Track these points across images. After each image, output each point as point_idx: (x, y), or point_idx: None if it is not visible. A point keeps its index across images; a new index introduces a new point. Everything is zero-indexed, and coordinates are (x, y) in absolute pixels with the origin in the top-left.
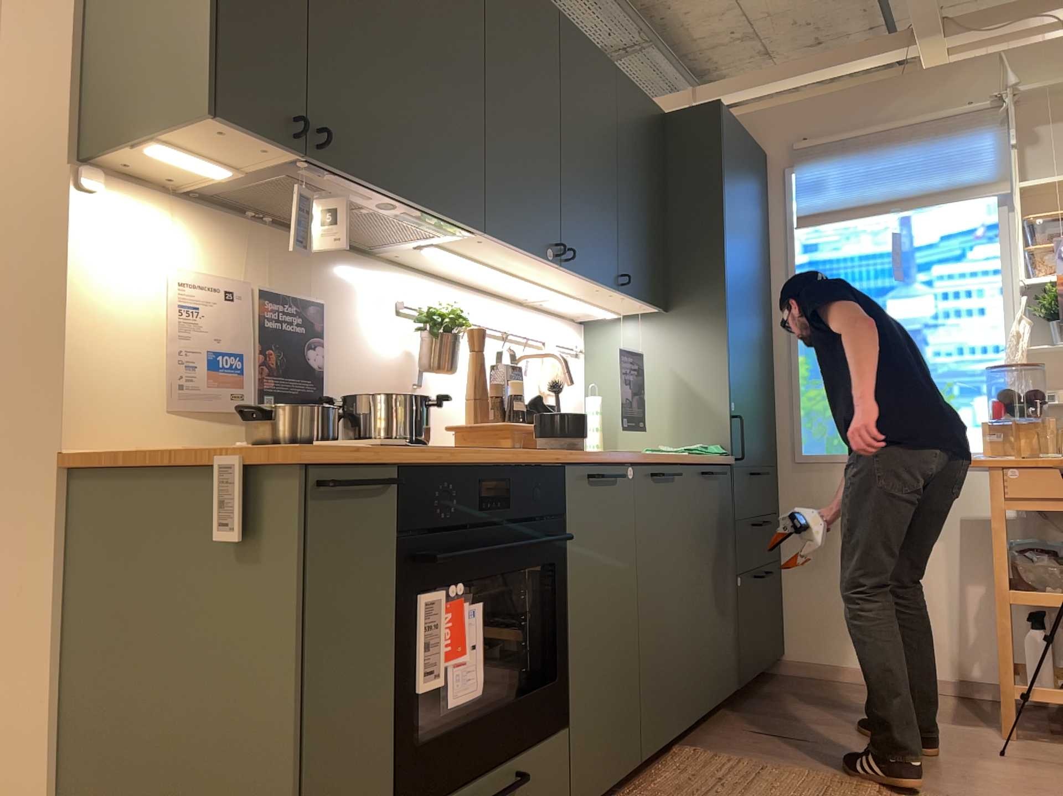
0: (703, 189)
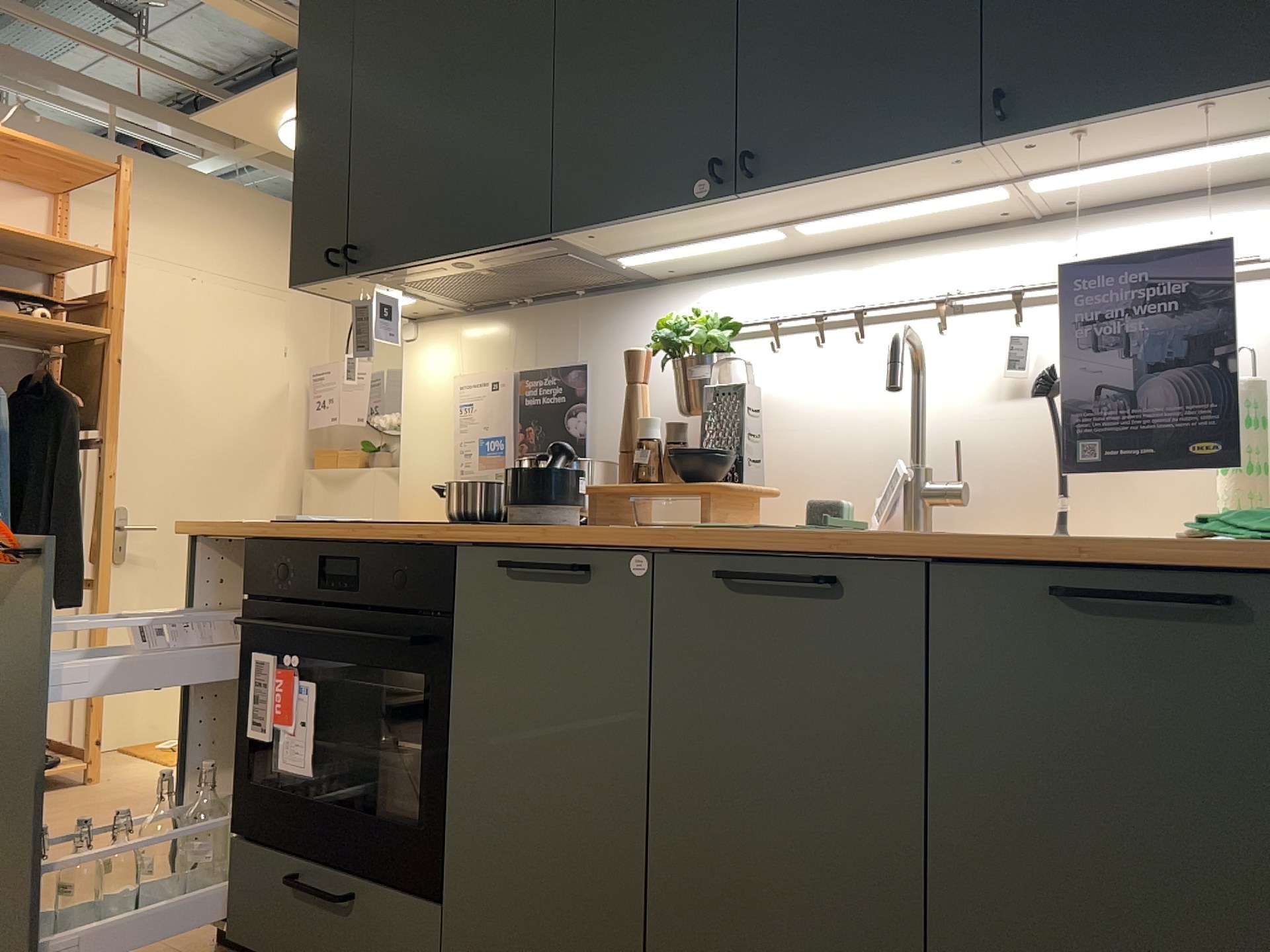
0: None
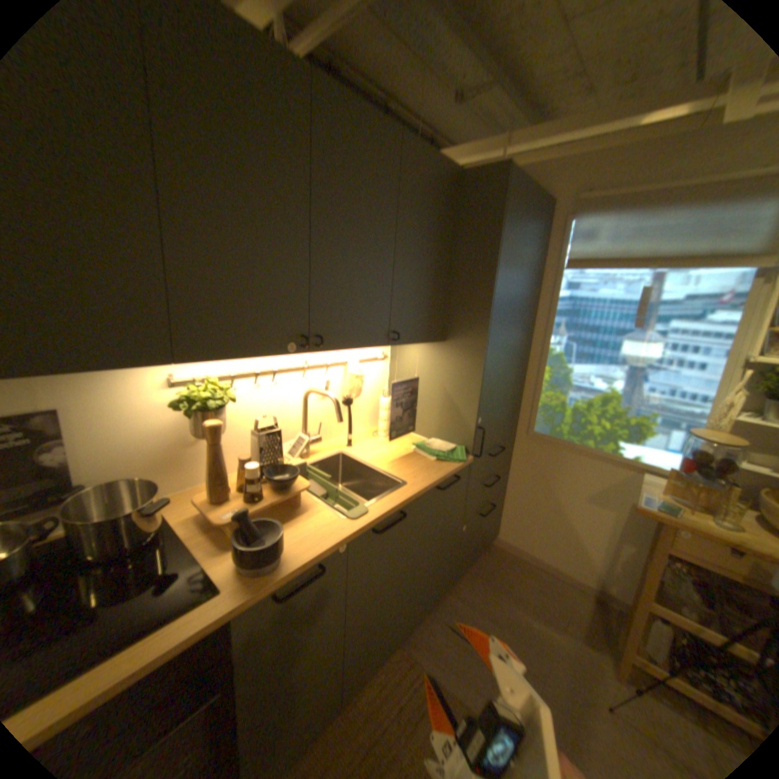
0: (484, 246)
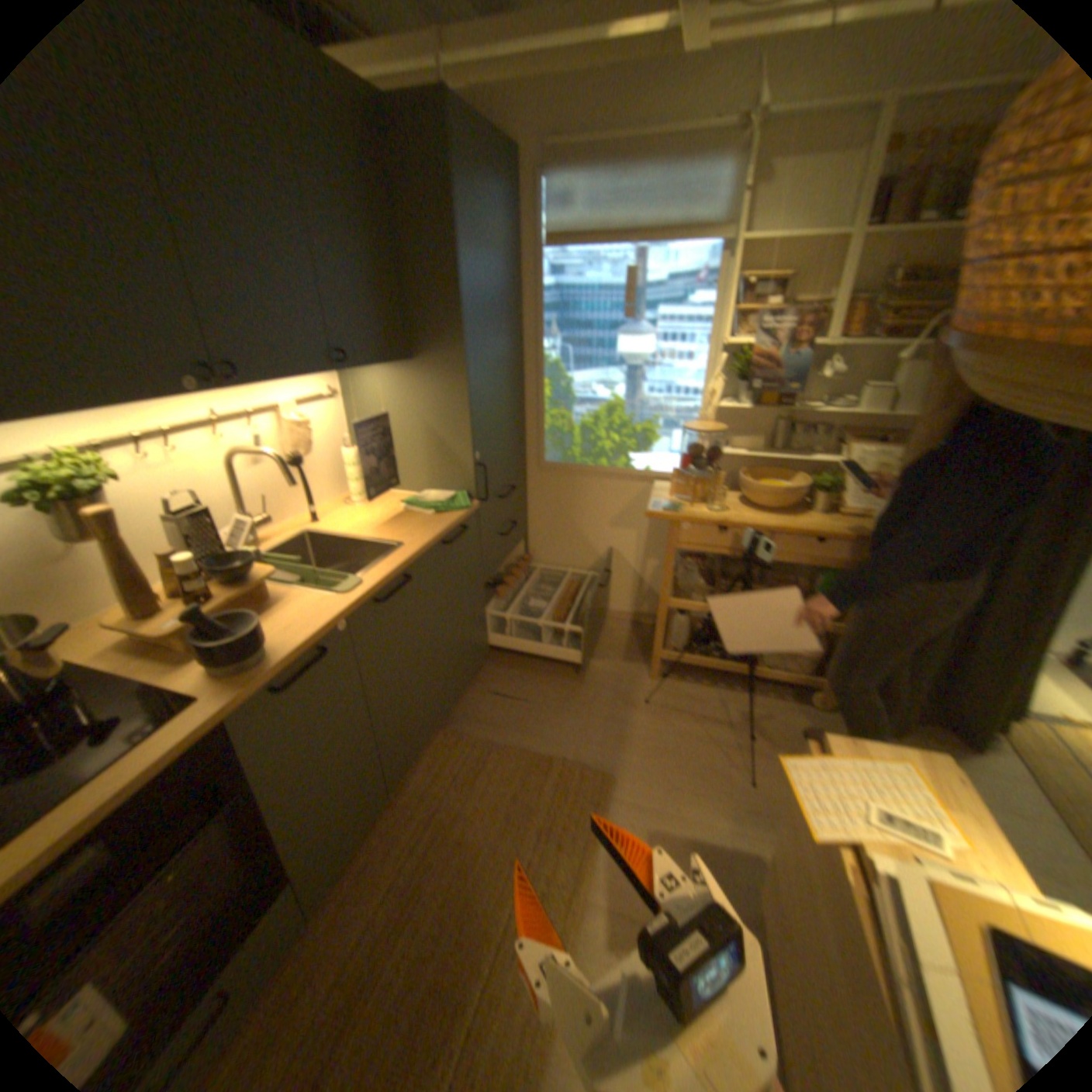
0: (435, 219)
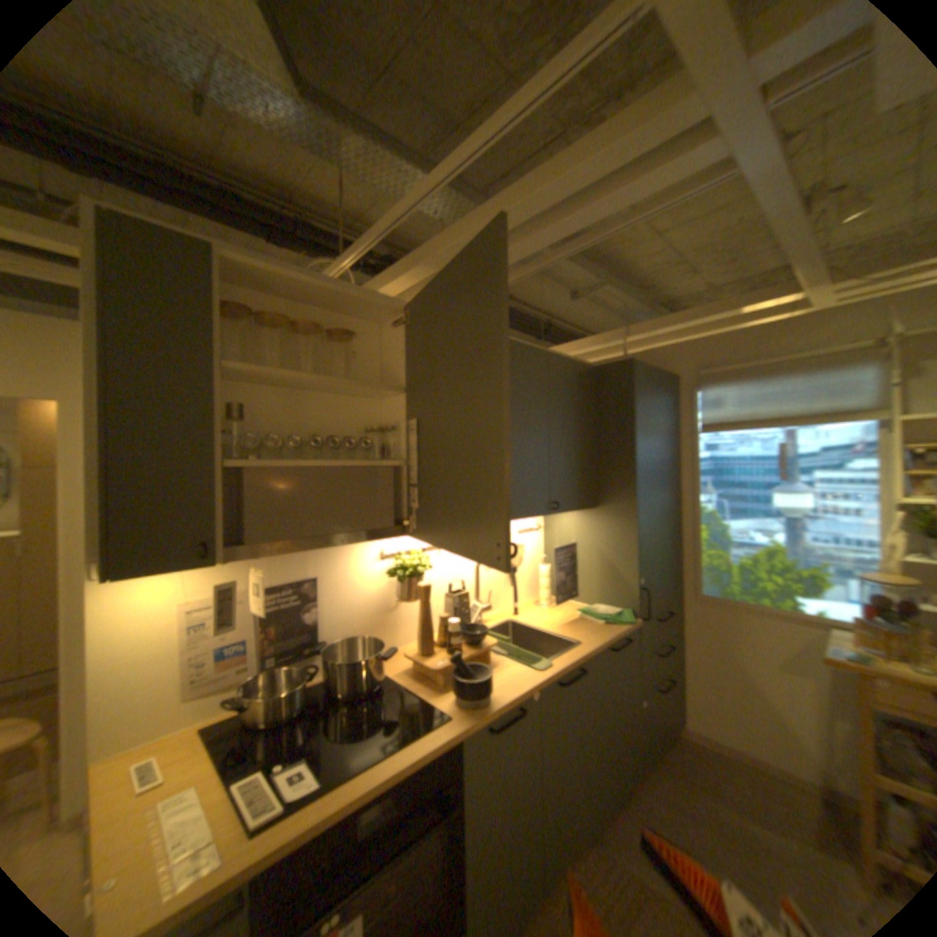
0: (621, 423)
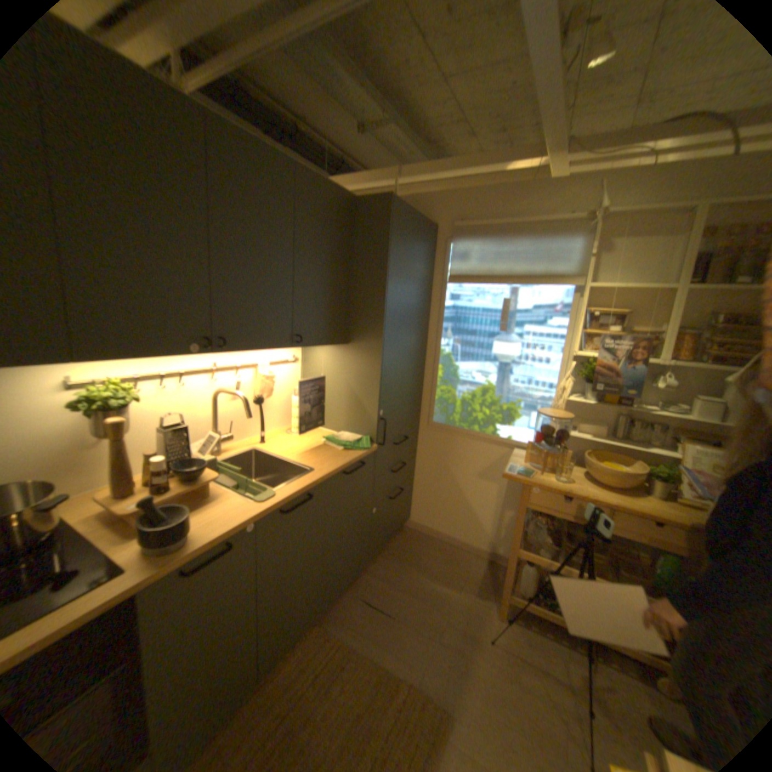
0: (376, 263)
